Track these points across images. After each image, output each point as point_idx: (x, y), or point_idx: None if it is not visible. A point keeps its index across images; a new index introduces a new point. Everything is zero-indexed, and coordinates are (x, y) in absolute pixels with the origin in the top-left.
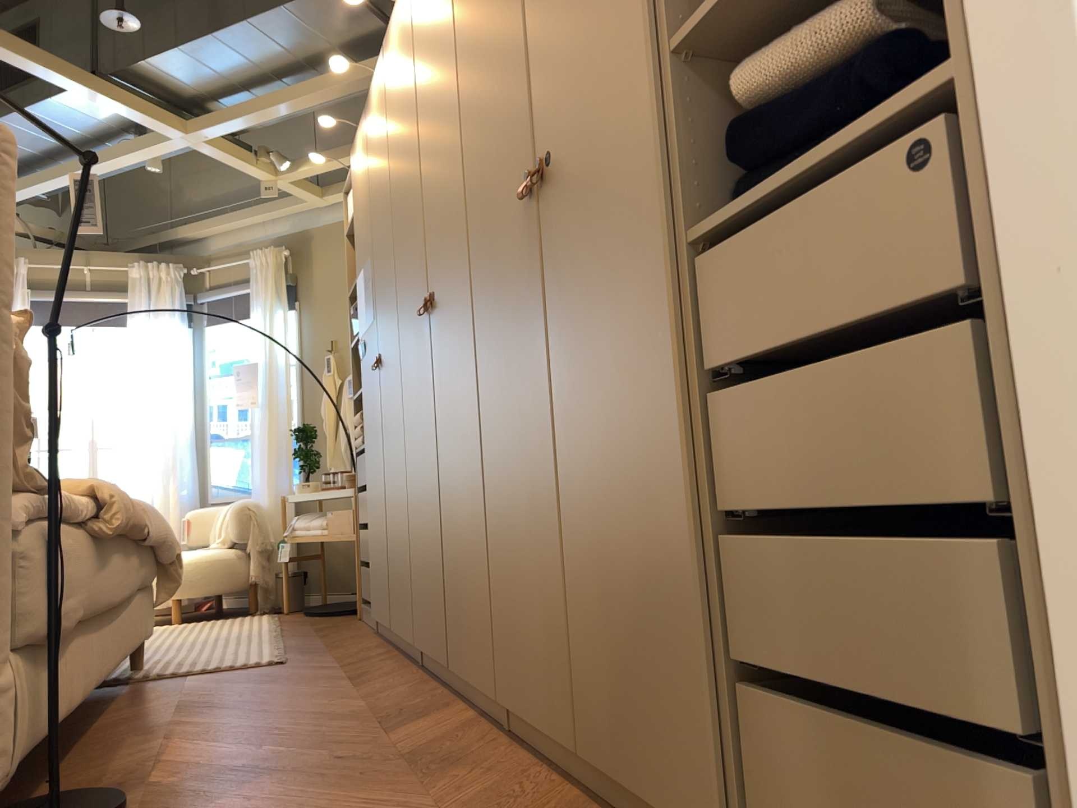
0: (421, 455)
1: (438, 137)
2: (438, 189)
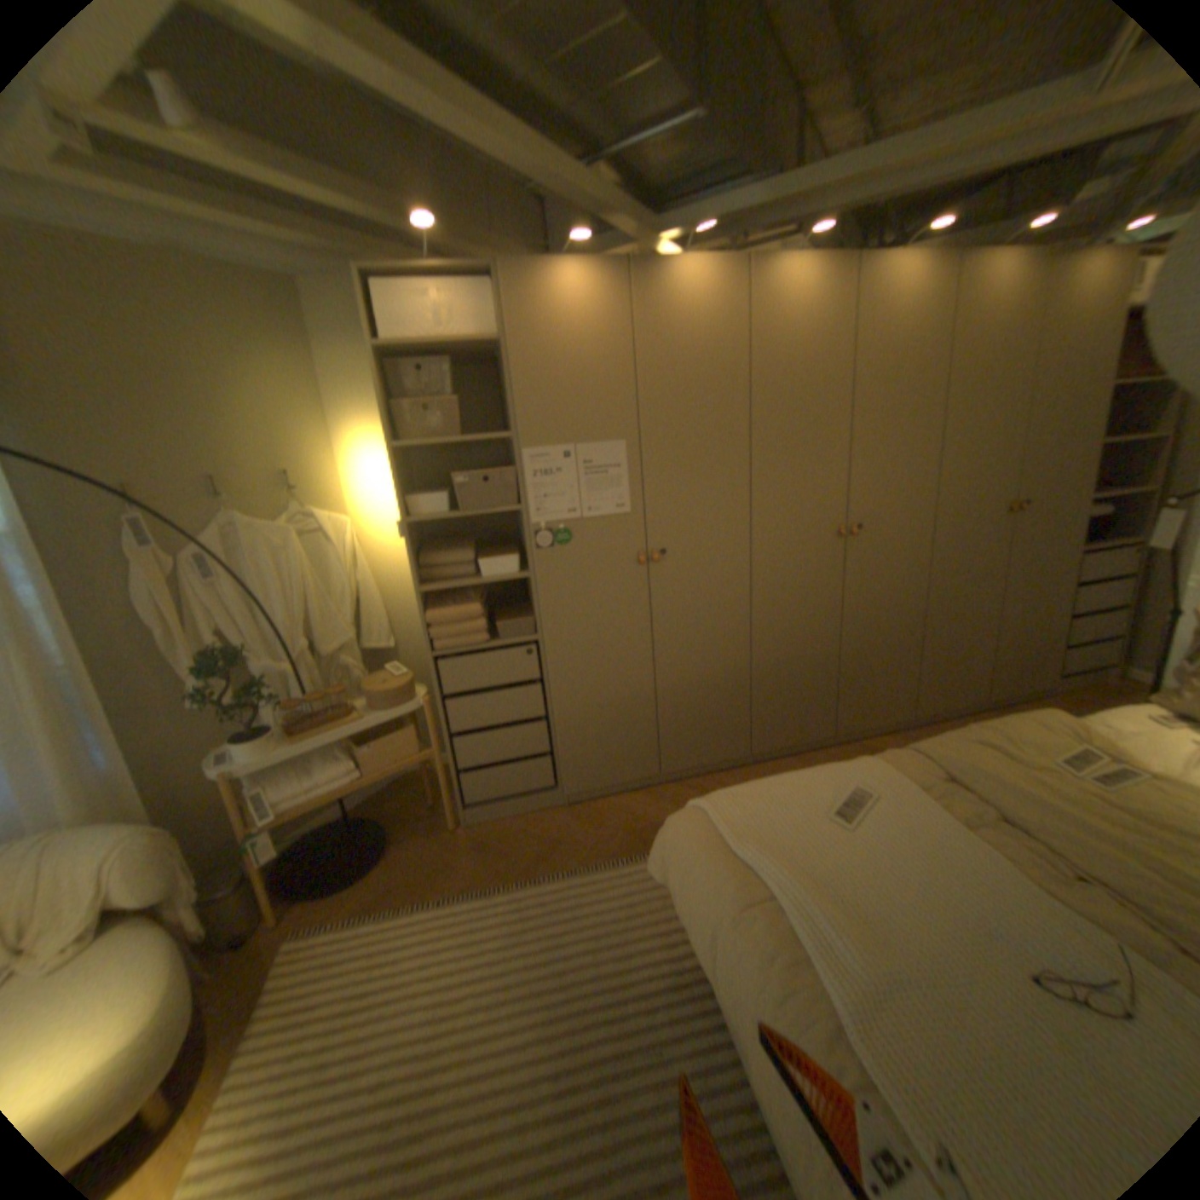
0: (791, 632)
1: (892, 422)
2: (880, 457)
